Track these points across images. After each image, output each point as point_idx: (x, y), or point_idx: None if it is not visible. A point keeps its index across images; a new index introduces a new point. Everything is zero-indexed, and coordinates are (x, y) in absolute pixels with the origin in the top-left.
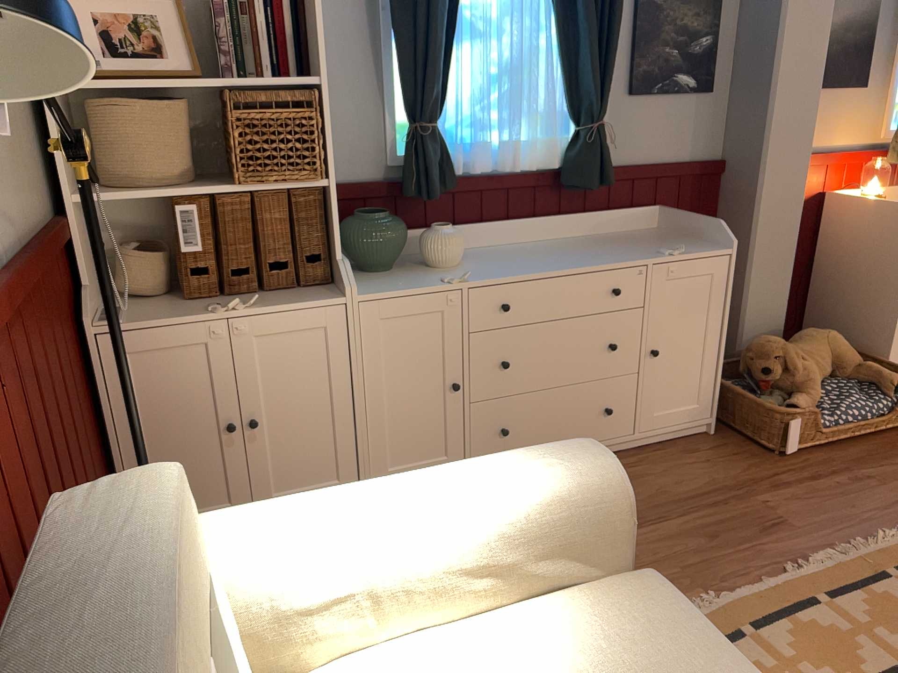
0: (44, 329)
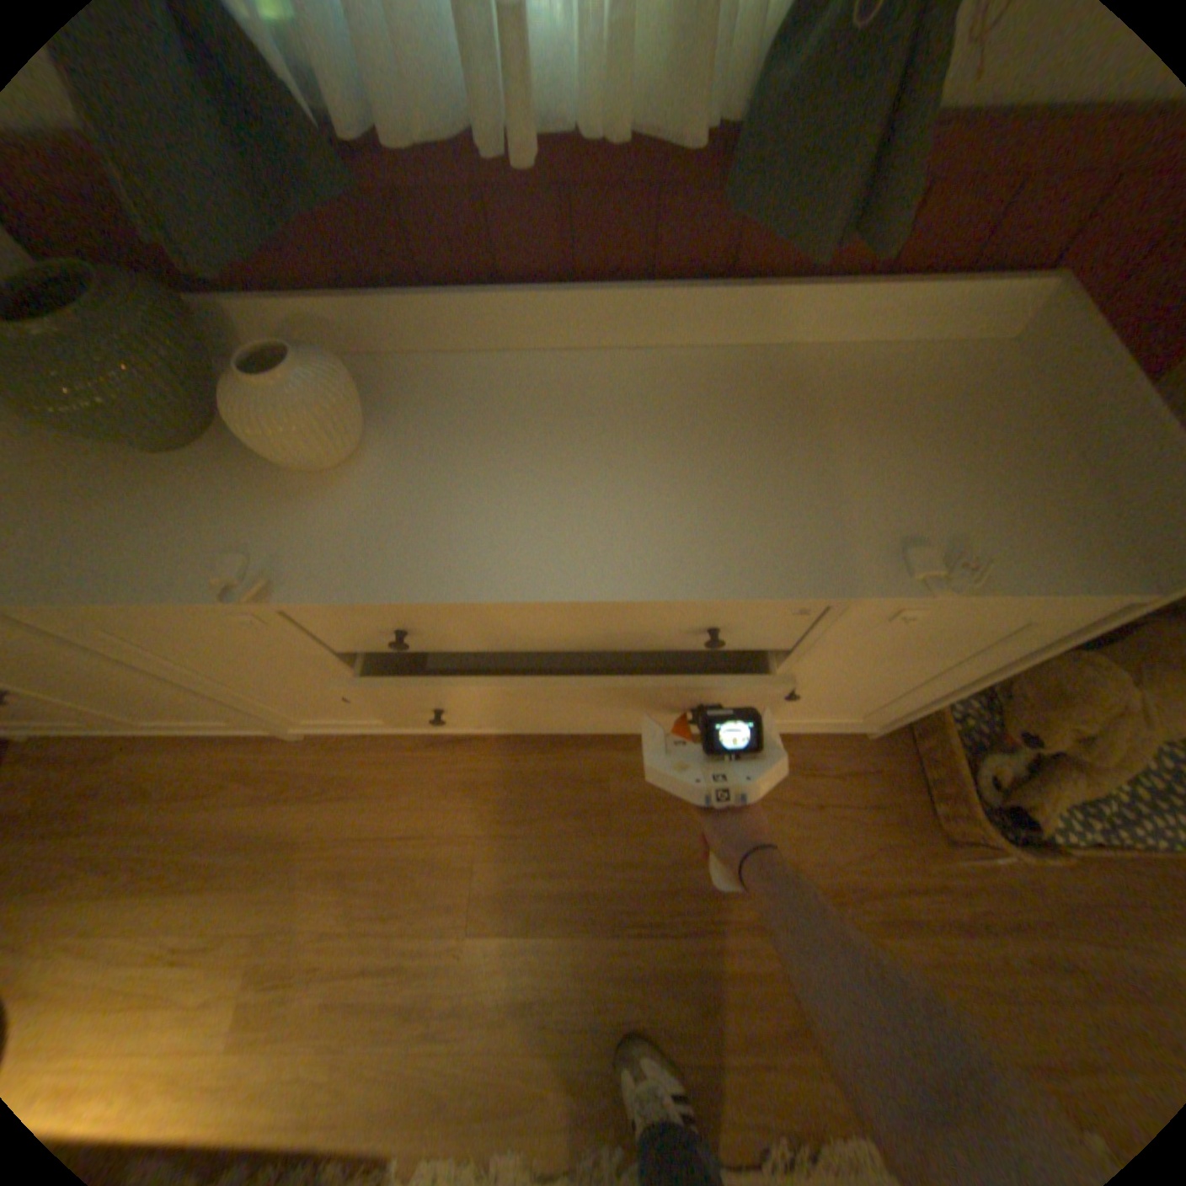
0: None
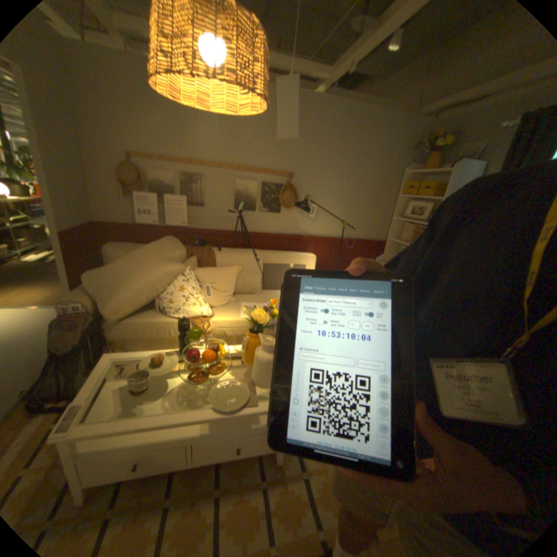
0: (357, 252)
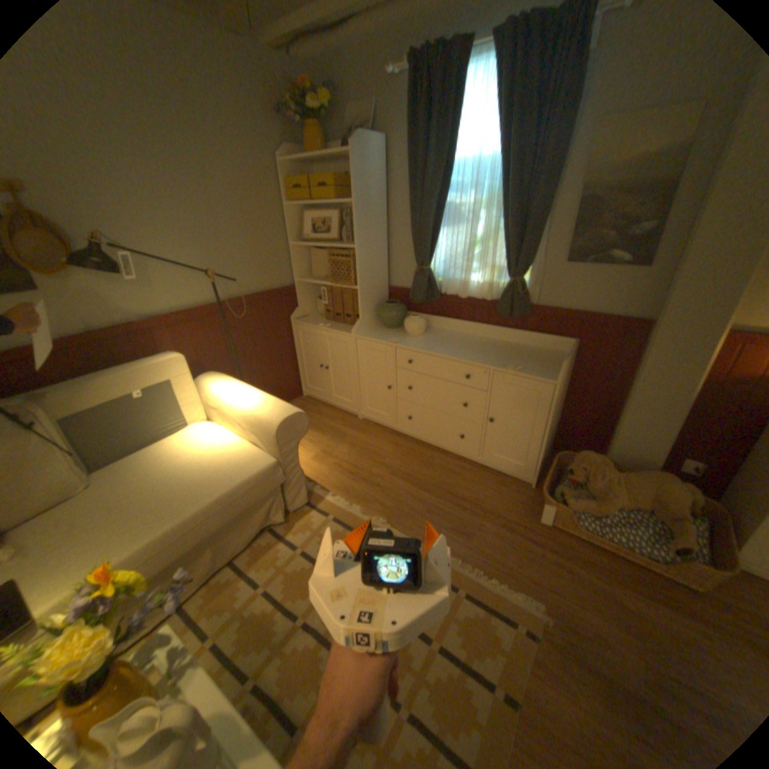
0: (257, 316)
